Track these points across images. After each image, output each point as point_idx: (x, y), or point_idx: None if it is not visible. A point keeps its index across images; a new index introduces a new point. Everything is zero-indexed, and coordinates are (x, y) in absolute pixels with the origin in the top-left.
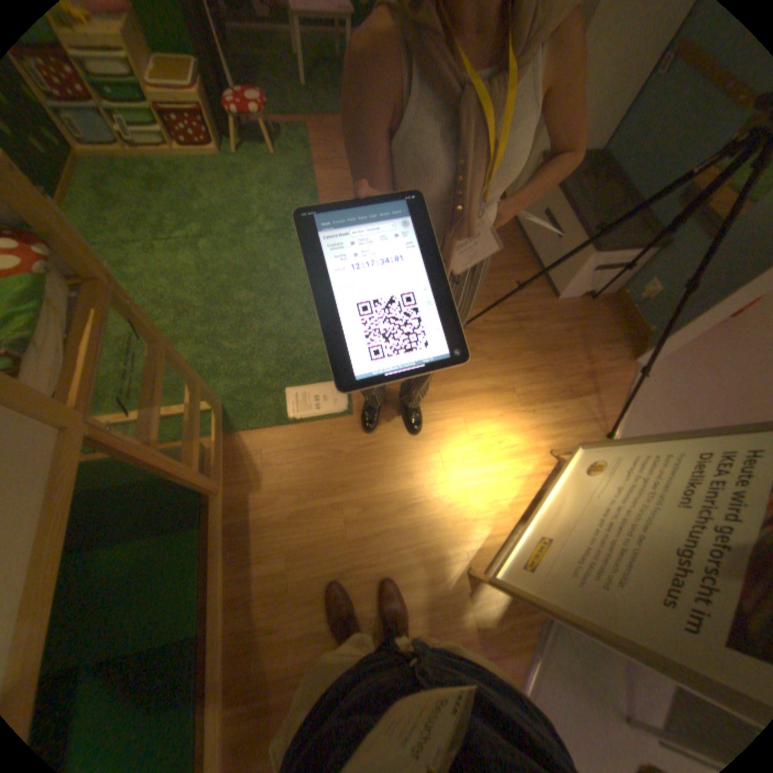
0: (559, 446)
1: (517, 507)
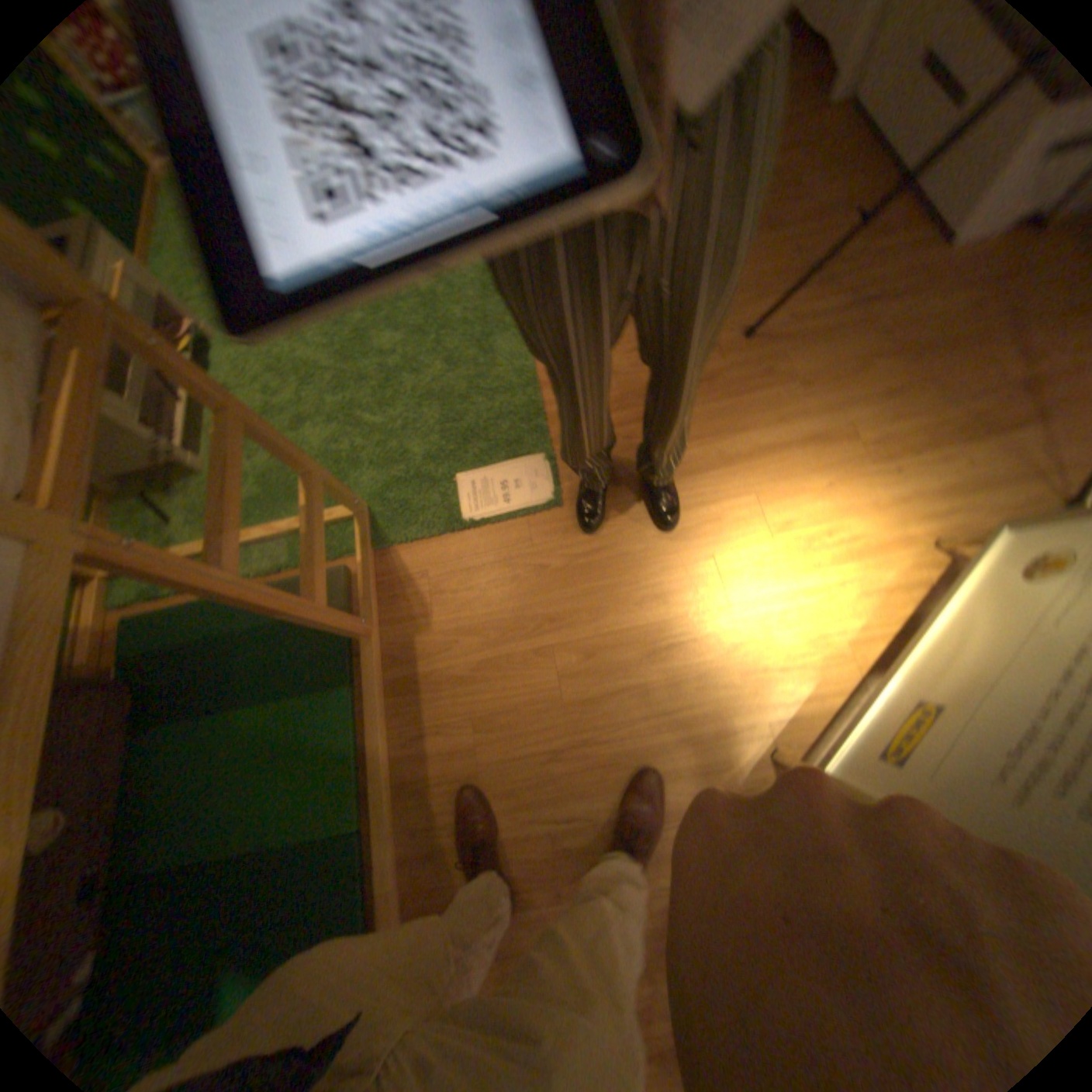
0: (953, 530)
1: (864, 643)
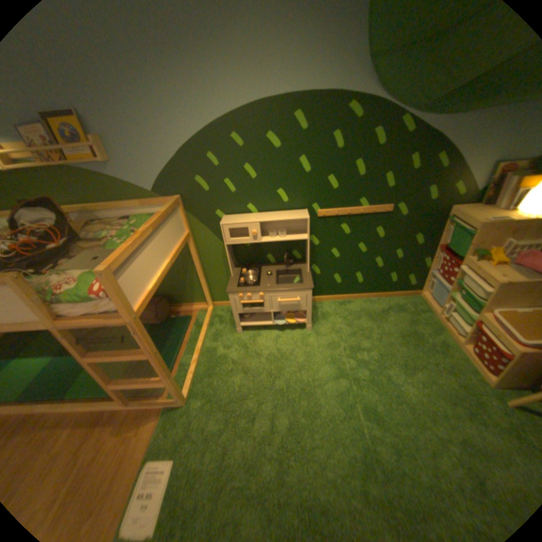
0: None
1: None
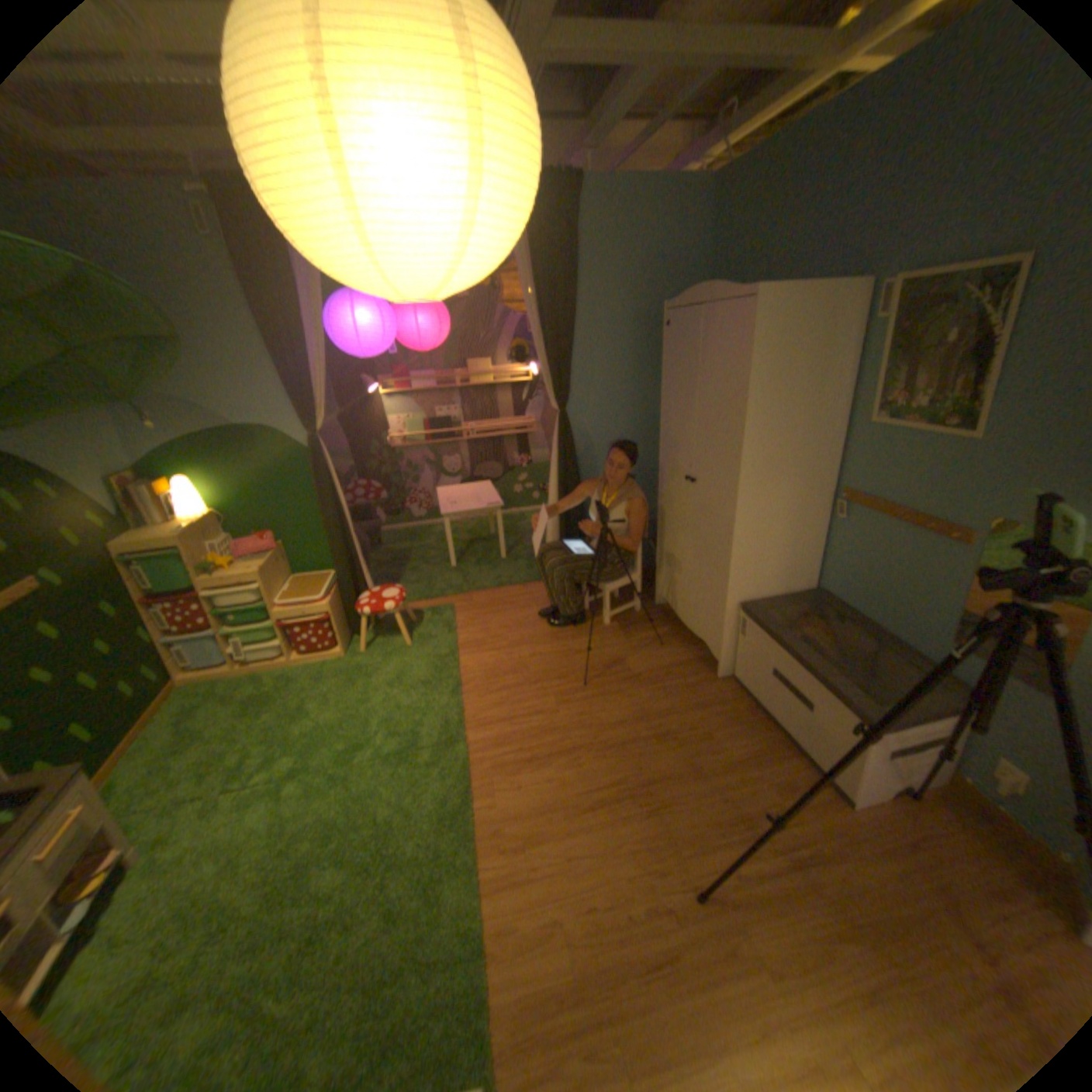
0: None
1: None
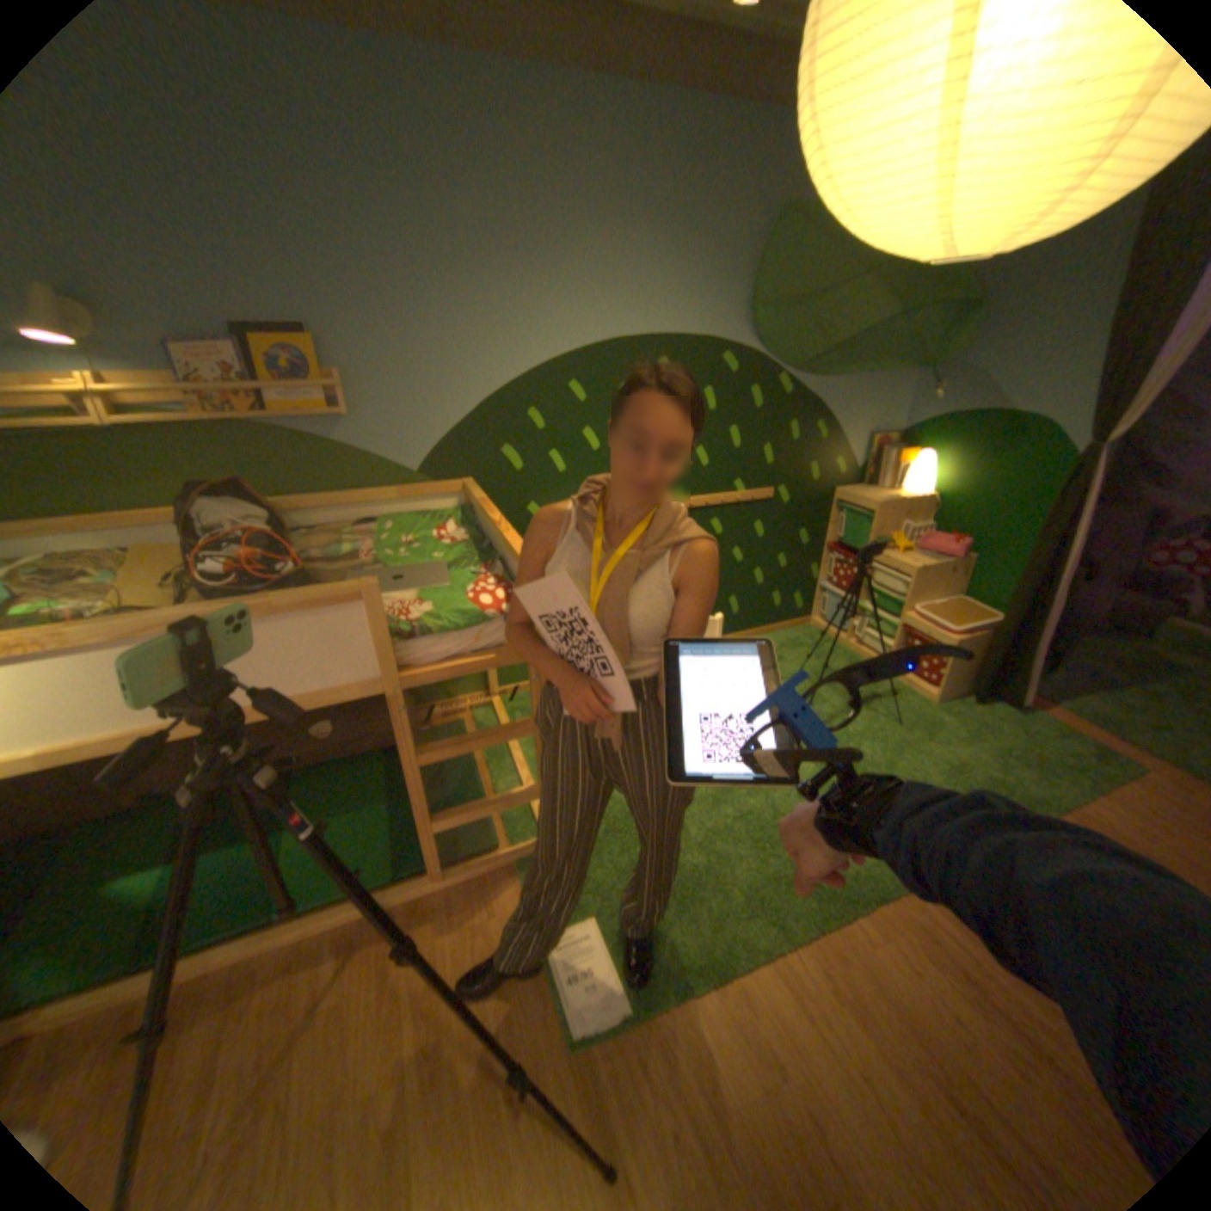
0: None
1: None
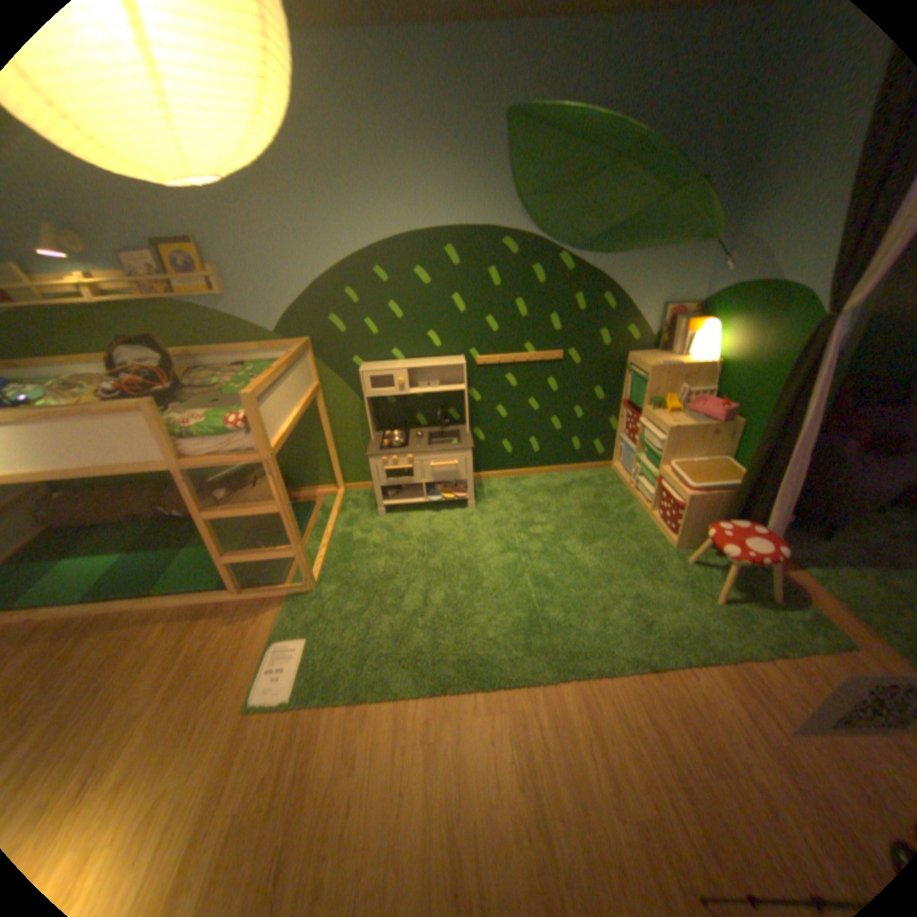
0: None
1: None
